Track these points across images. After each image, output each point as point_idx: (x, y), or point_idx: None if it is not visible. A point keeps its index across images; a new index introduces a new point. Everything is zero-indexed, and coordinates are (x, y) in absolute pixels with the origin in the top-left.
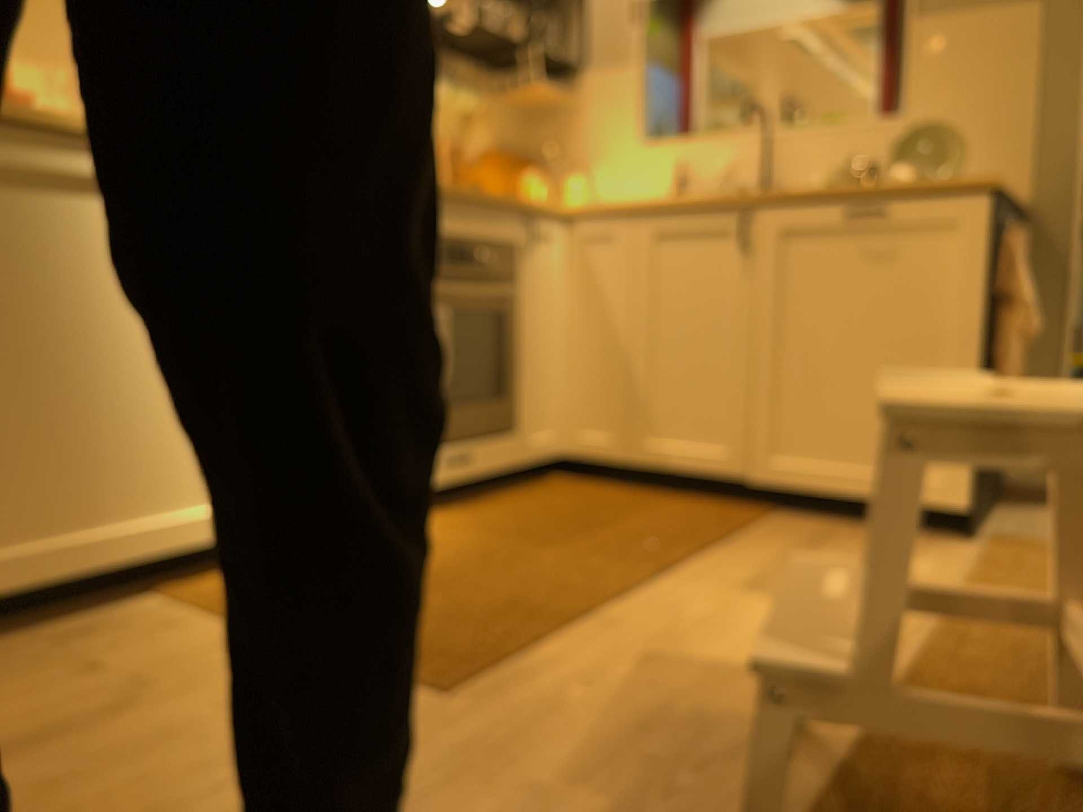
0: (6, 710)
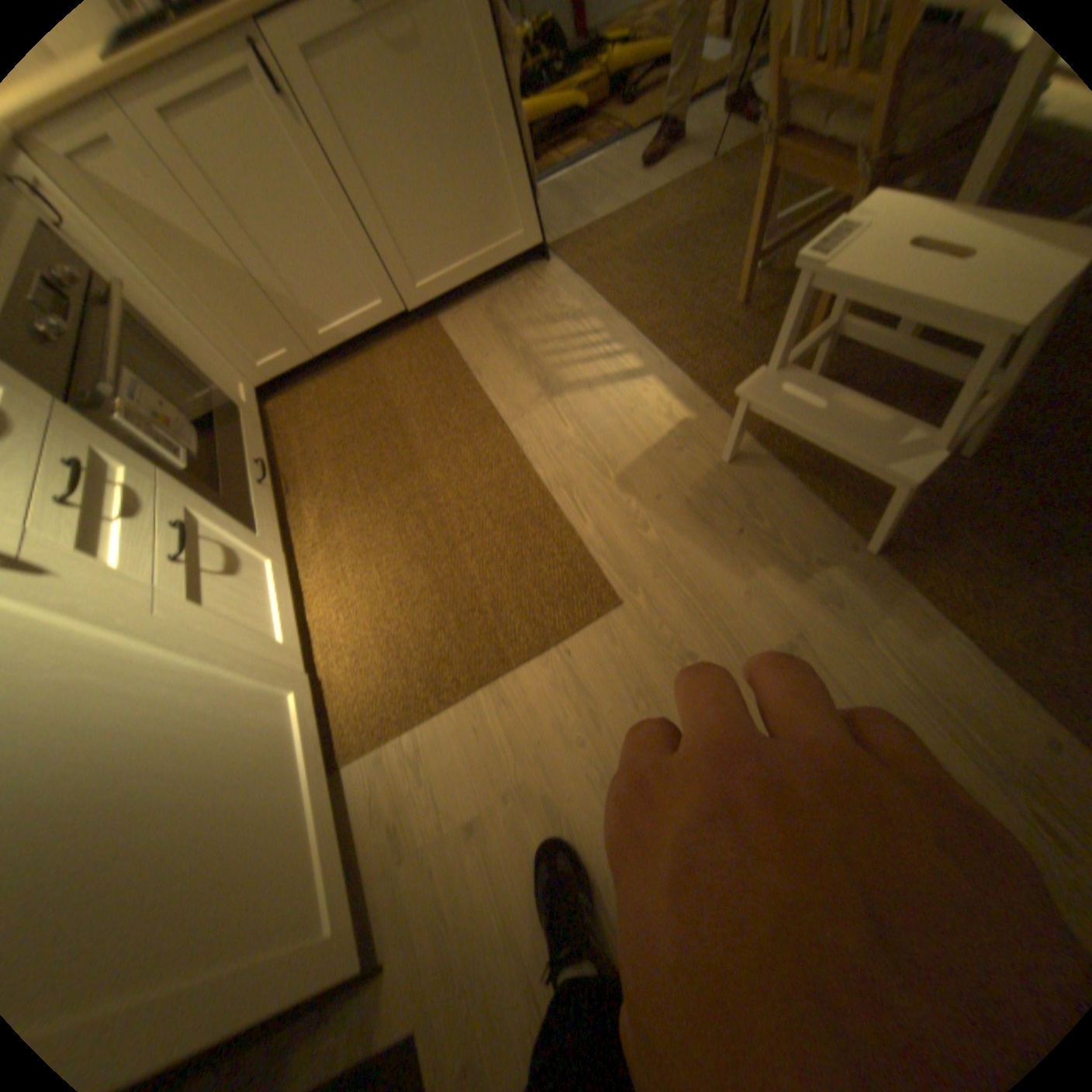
0: (508, 894)
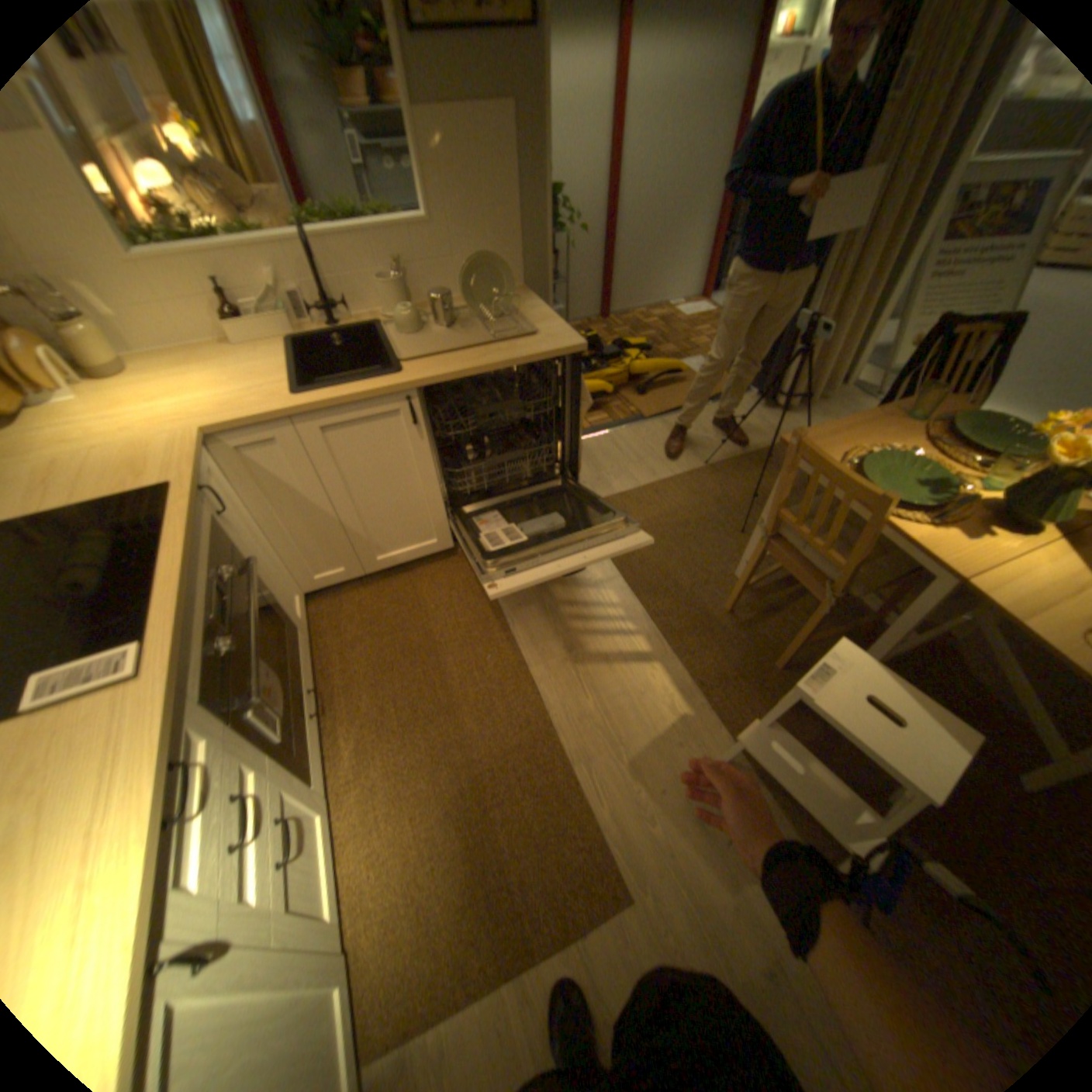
0: None
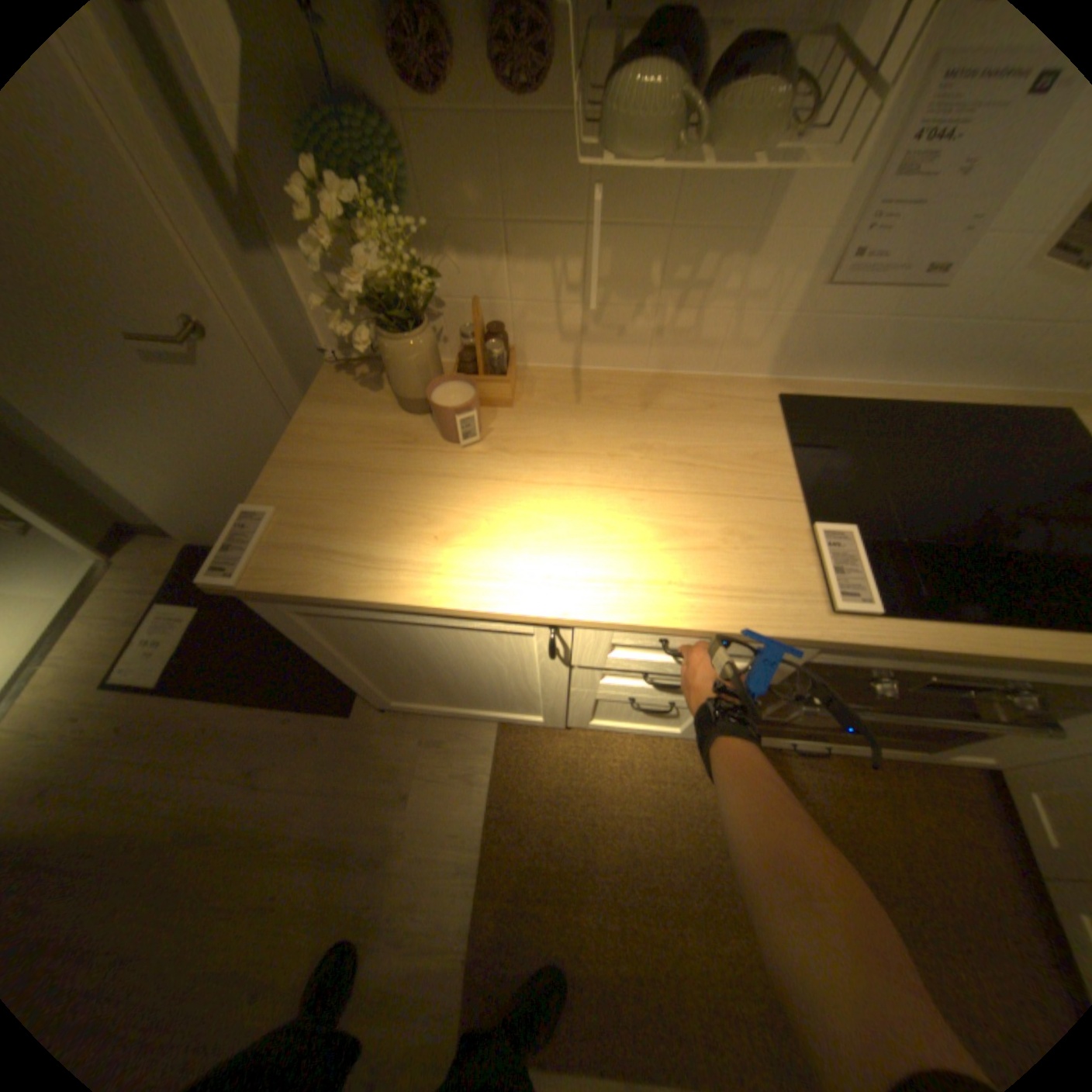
0: (359, 805)
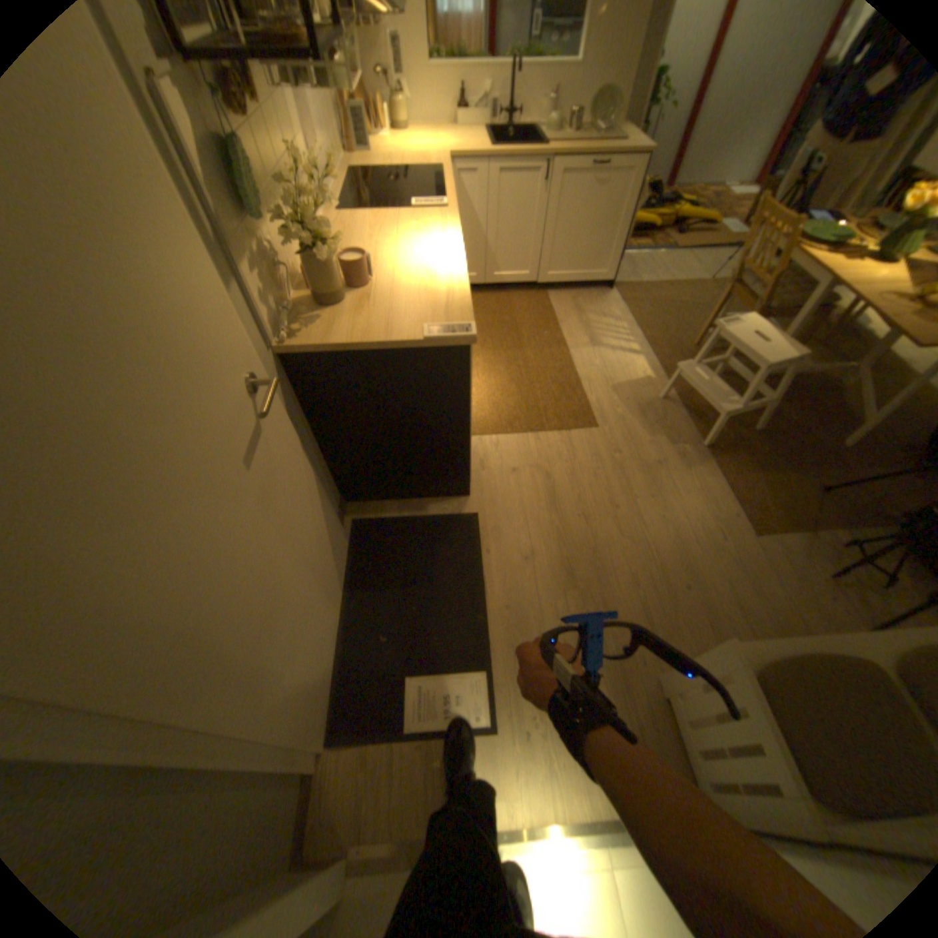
0: (524, 490)
